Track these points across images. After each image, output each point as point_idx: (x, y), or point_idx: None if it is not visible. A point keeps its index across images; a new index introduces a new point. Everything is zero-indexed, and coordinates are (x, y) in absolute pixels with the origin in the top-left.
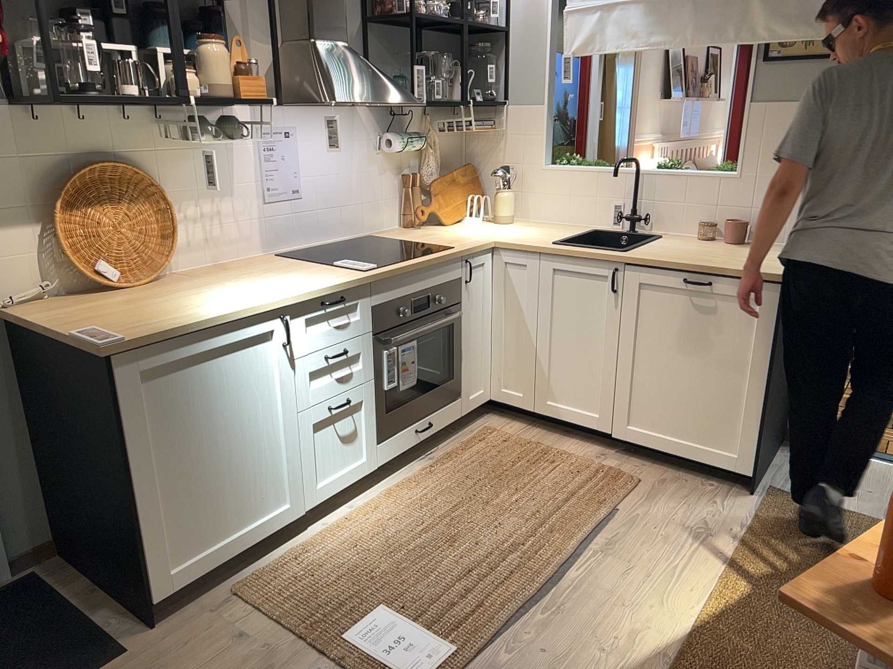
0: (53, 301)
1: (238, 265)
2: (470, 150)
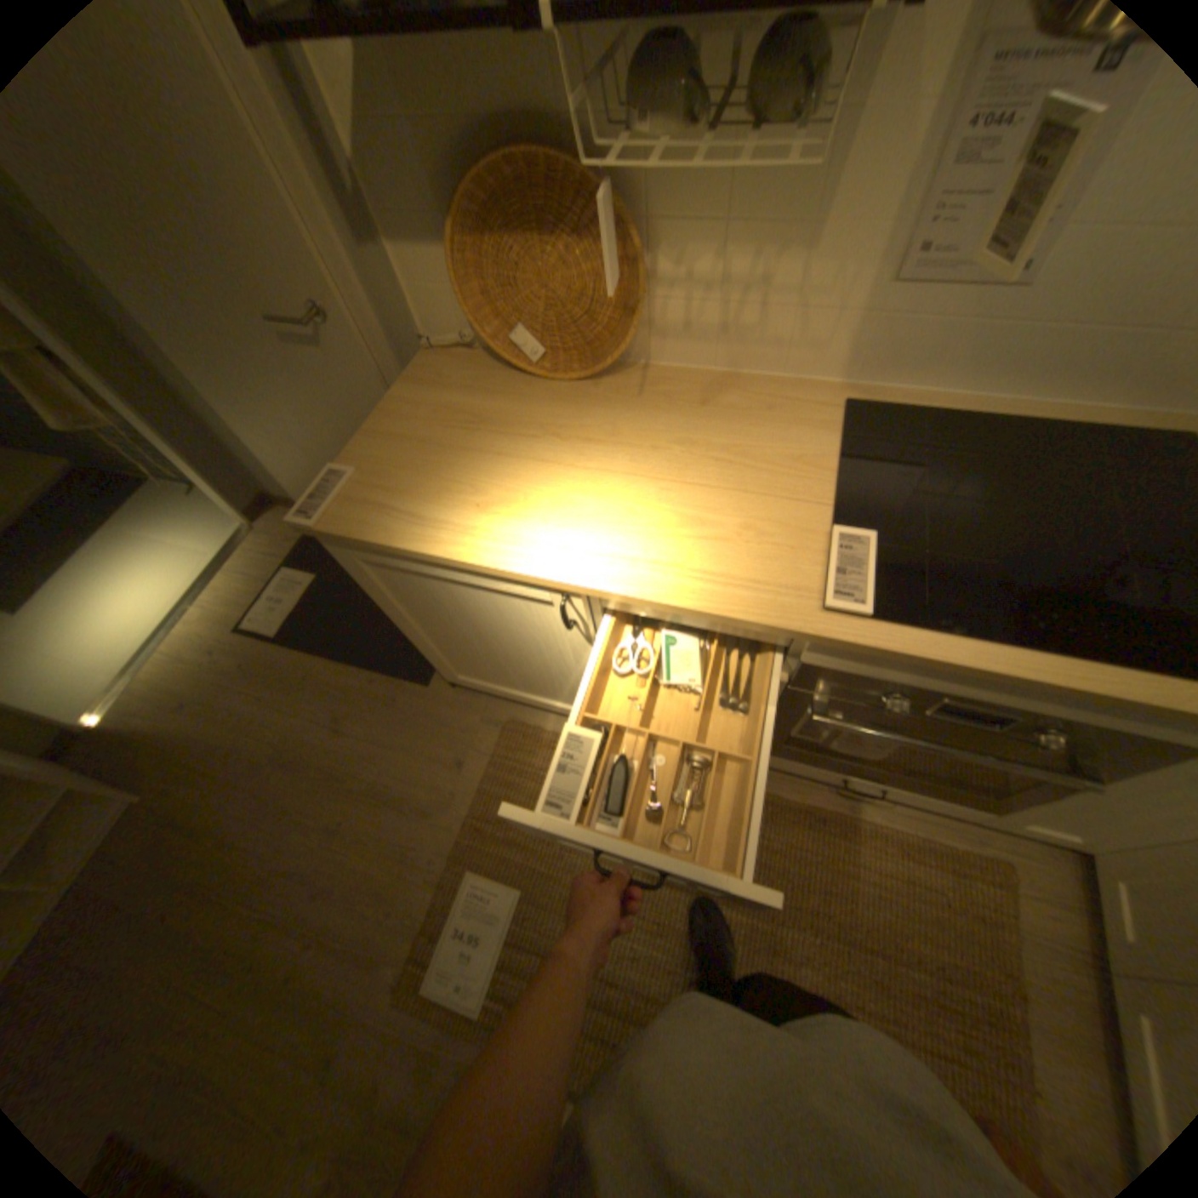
0: (464, 356)
1: (750, 392)
2: None
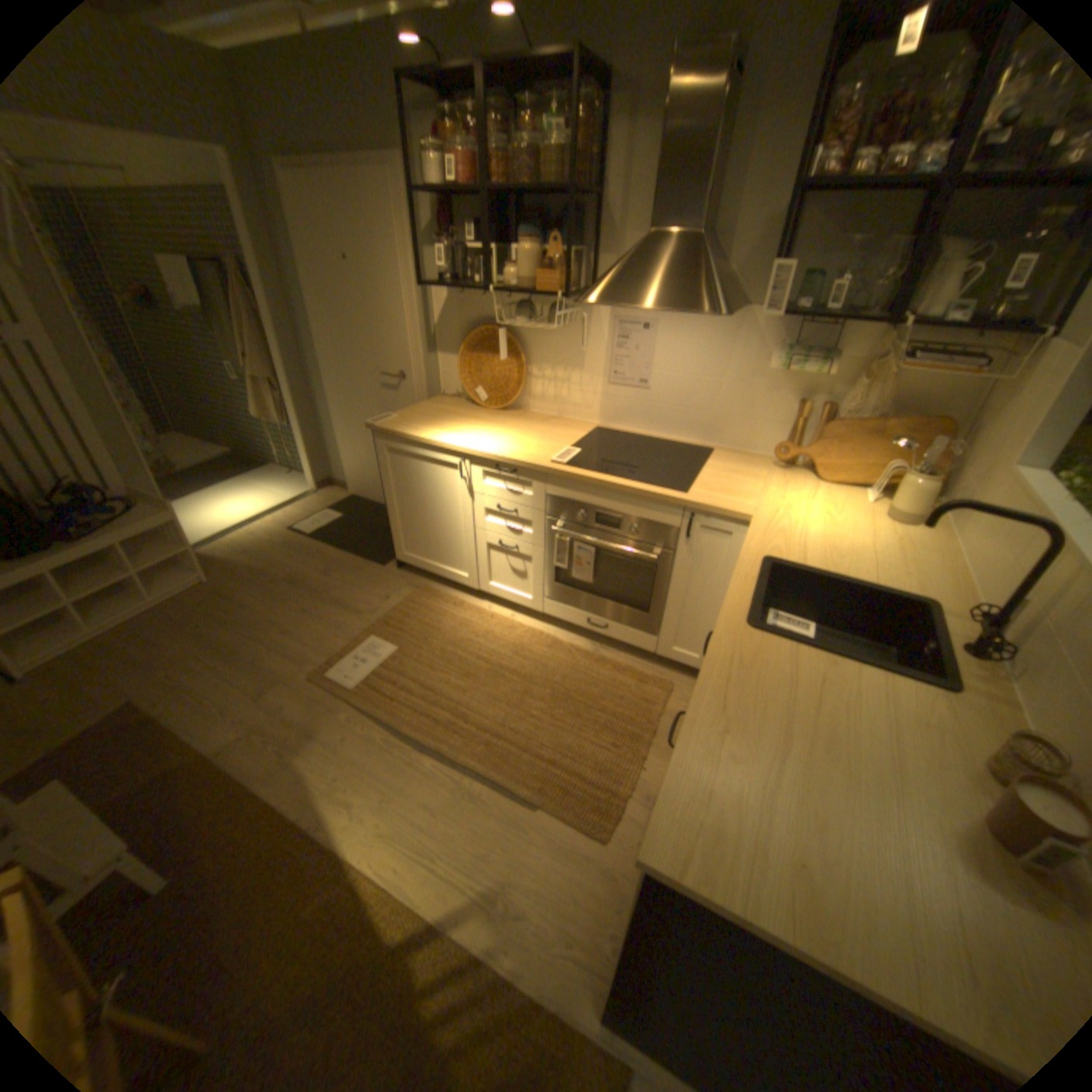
0: (455, 399)
1: (561, 422)
2: (990, 400)
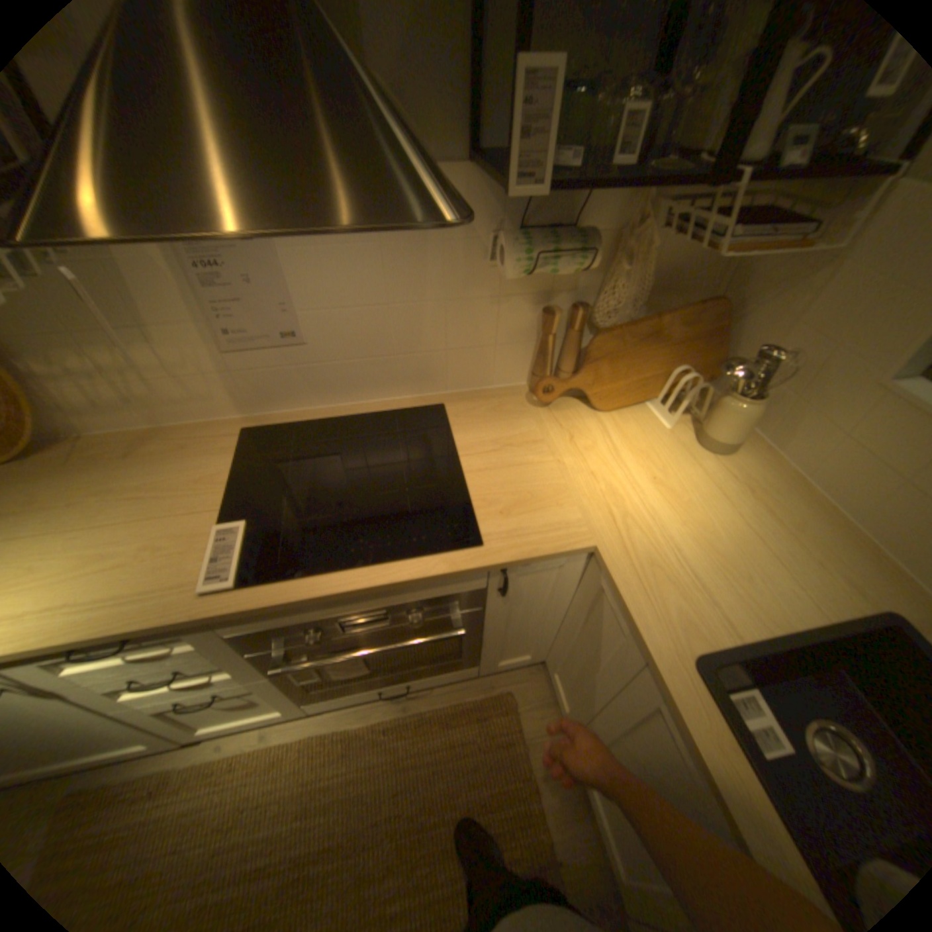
0: None
1: (167, 440)
2: (749, 260)
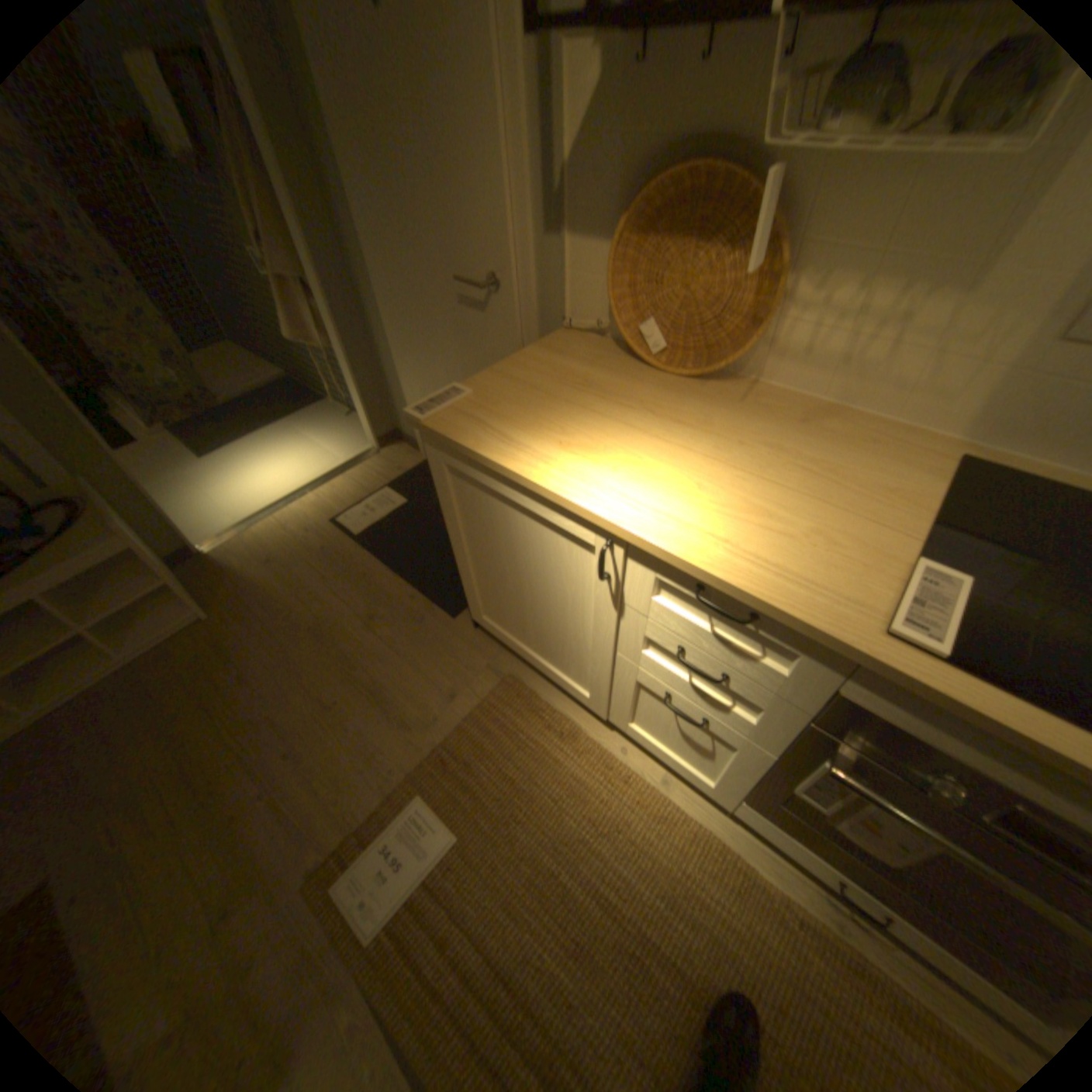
0: (595, 338)
1: (856, 423)
2: None
